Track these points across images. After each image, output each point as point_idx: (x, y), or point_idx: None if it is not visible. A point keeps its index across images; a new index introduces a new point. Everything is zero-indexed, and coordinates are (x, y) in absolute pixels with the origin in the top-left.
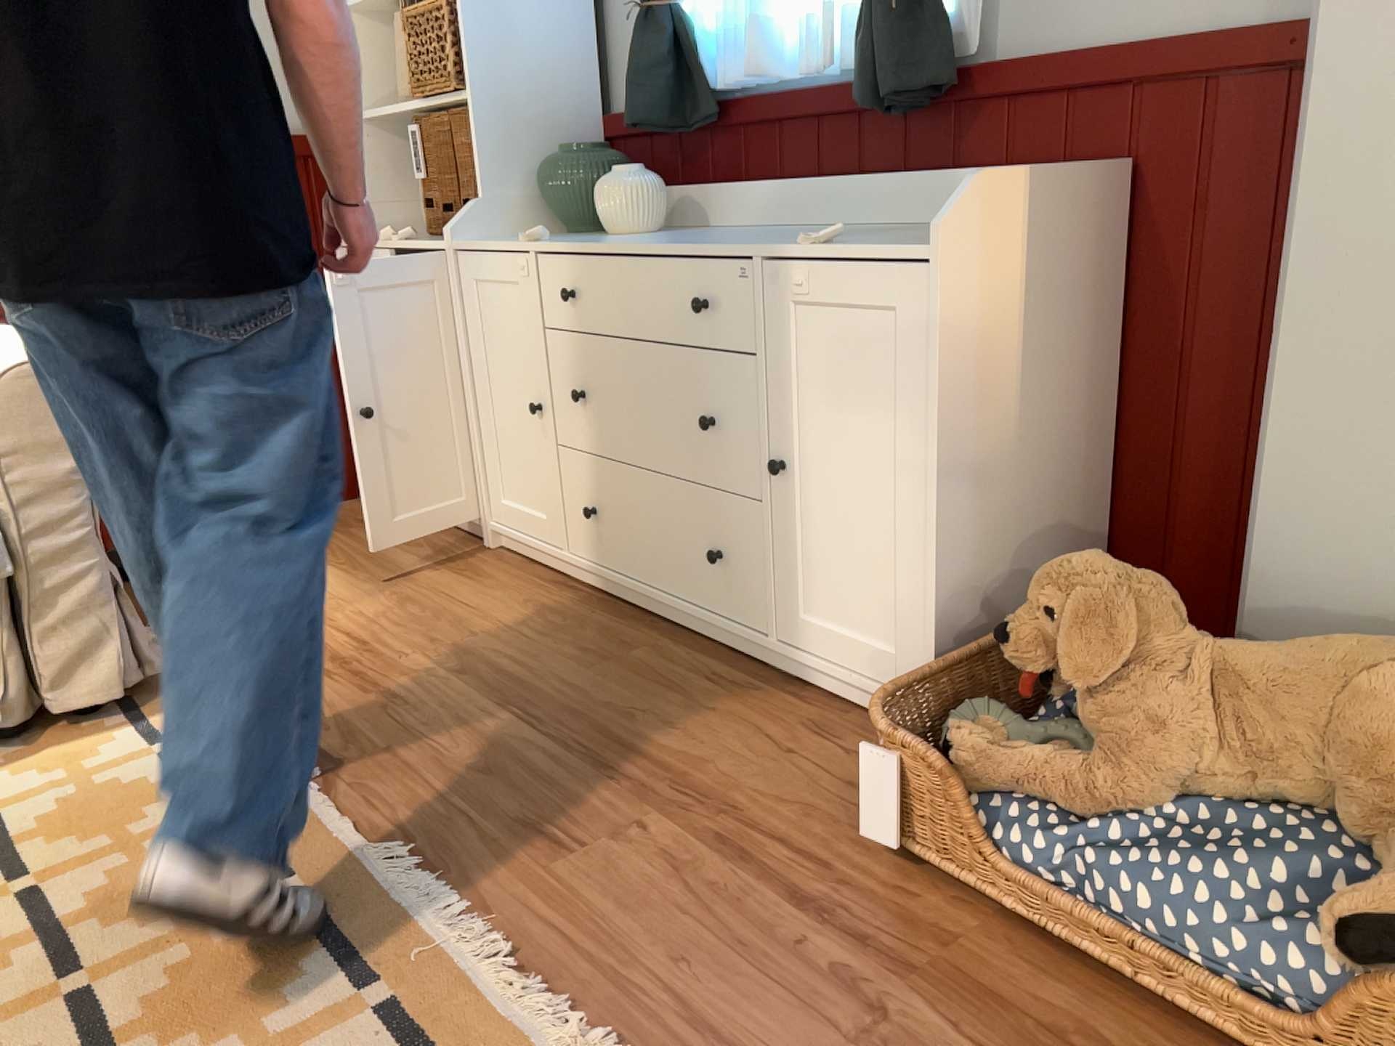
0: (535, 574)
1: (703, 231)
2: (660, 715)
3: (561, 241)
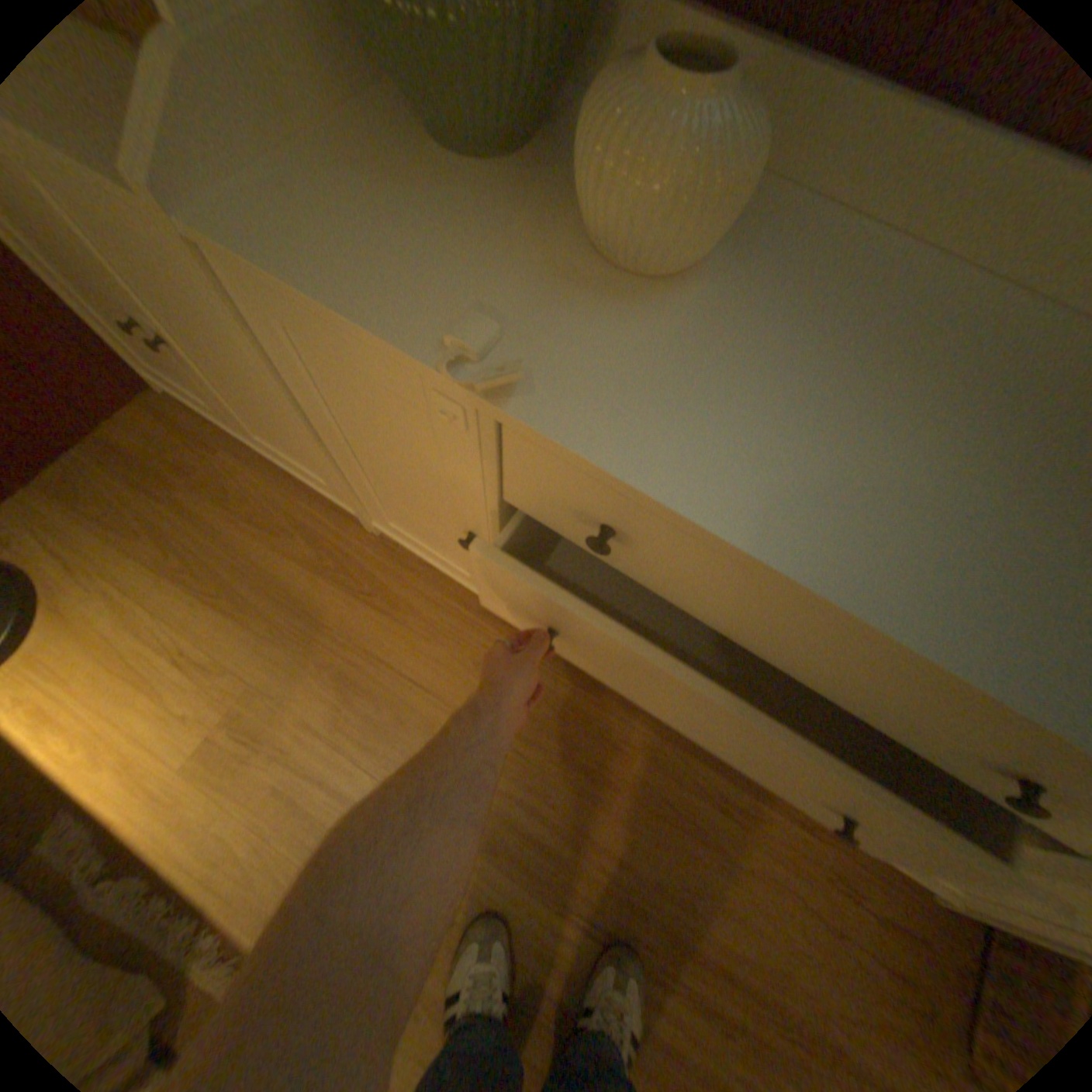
0: (457, 592)
1: (794, 227)
2: (715, 897)
3: (570, 378)
